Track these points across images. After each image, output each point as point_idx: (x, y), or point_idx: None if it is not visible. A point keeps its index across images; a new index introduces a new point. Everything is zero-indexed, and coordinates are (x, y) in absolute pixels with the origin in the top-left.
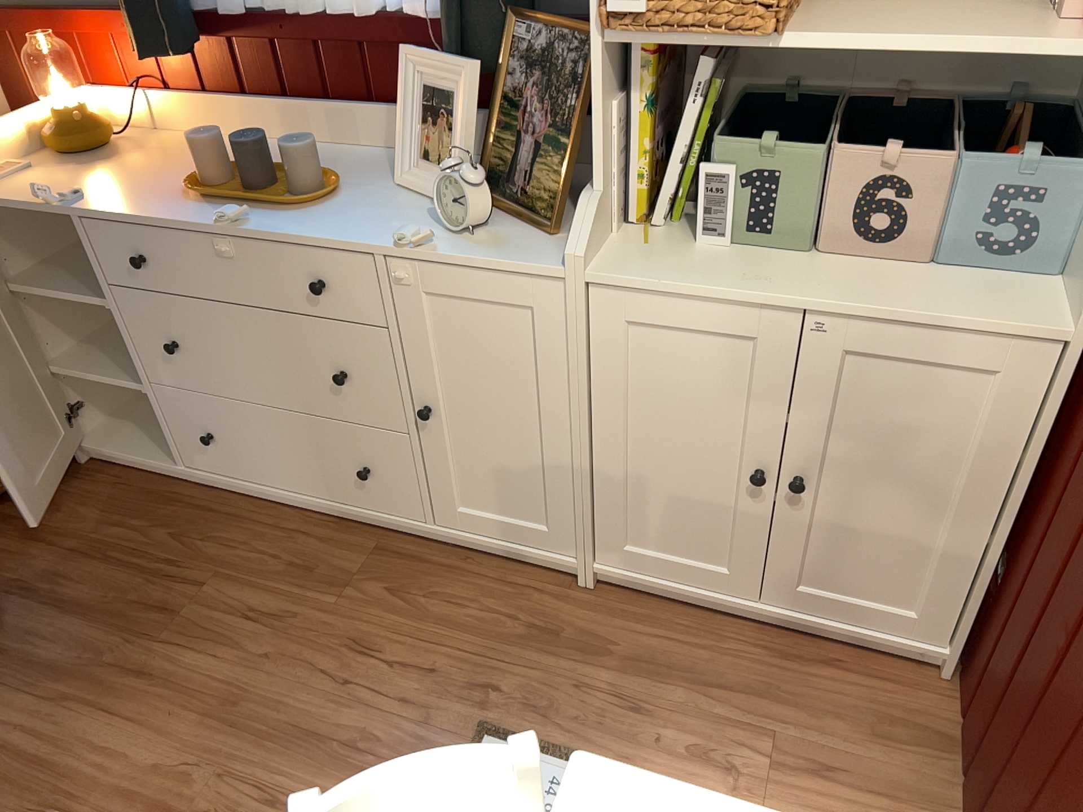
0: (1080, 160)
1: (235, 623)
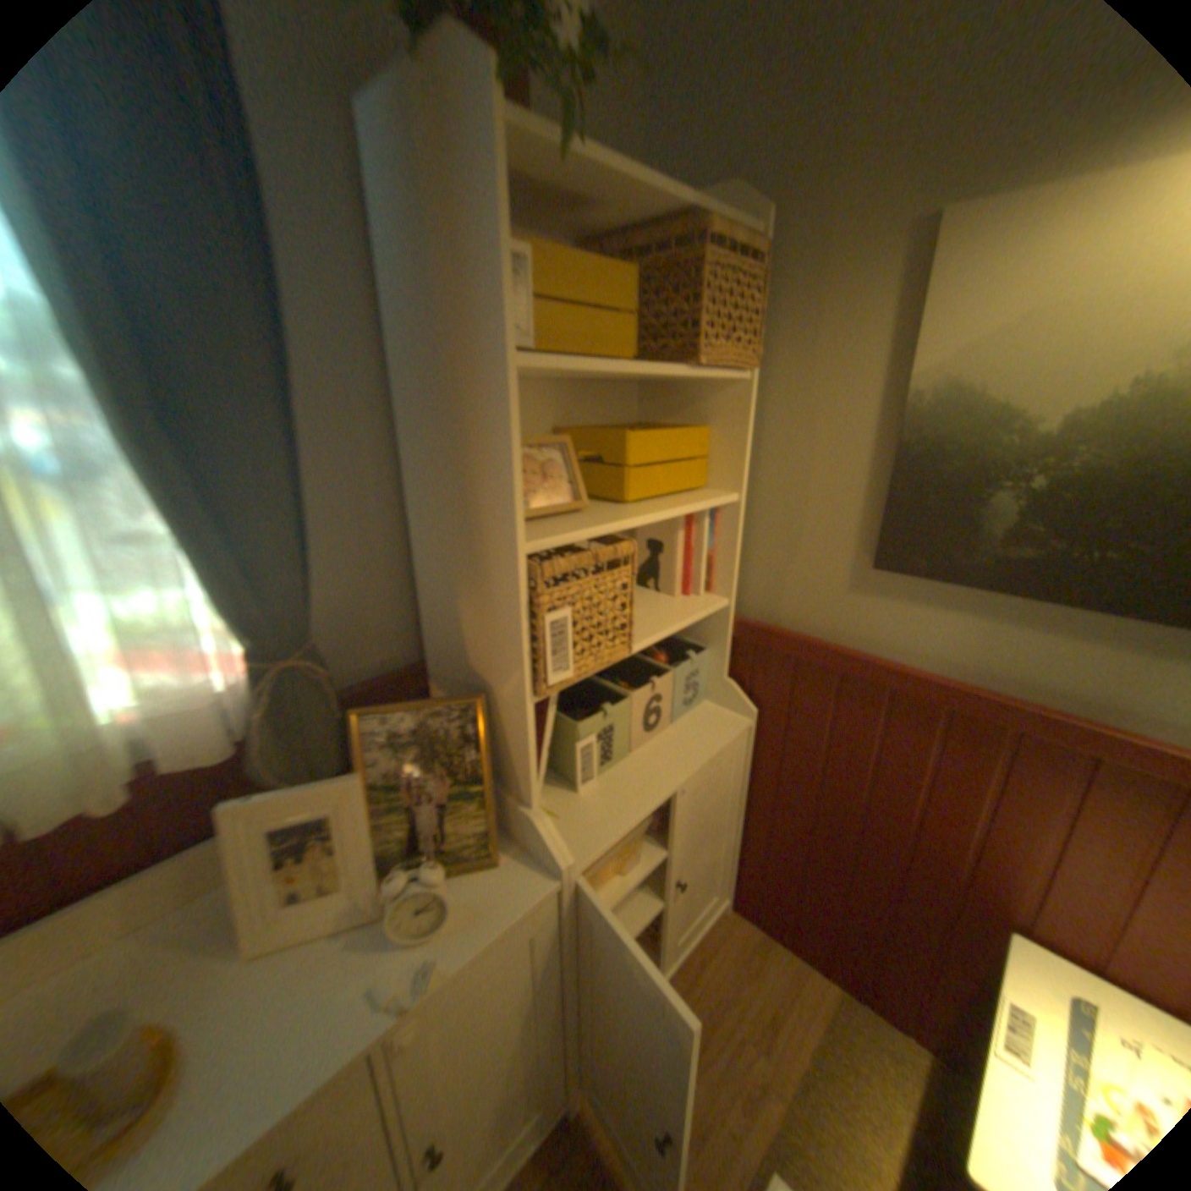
0: (696, 644)
1: None
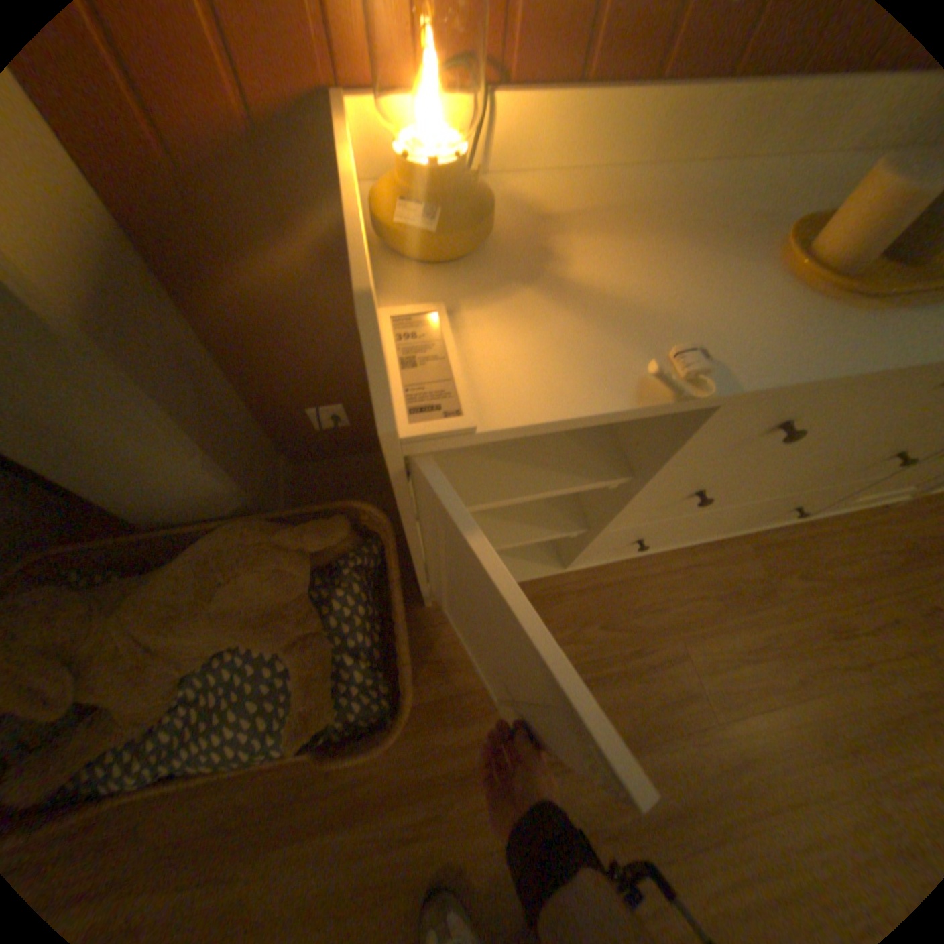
0: None
1: (753, 680)
